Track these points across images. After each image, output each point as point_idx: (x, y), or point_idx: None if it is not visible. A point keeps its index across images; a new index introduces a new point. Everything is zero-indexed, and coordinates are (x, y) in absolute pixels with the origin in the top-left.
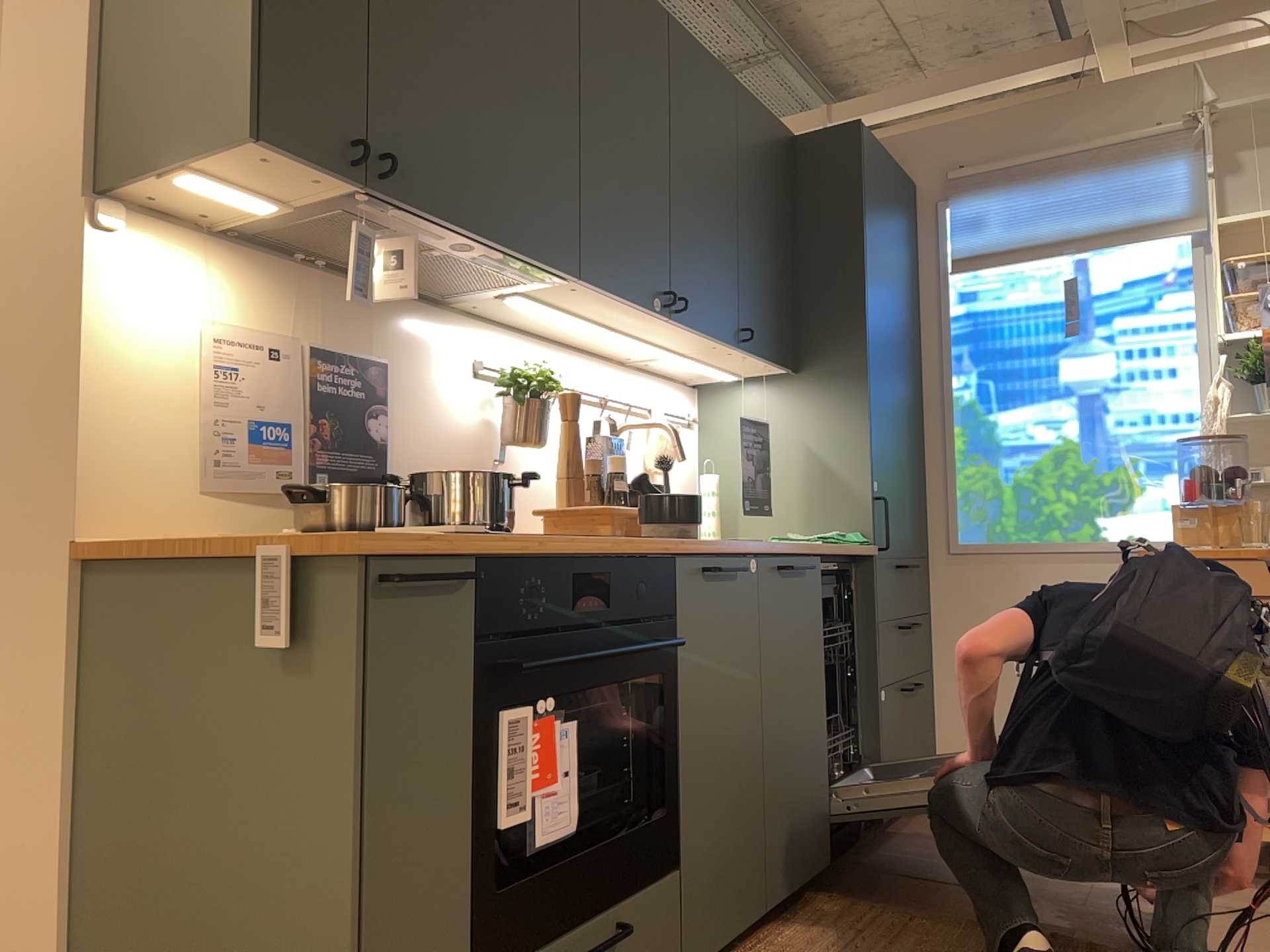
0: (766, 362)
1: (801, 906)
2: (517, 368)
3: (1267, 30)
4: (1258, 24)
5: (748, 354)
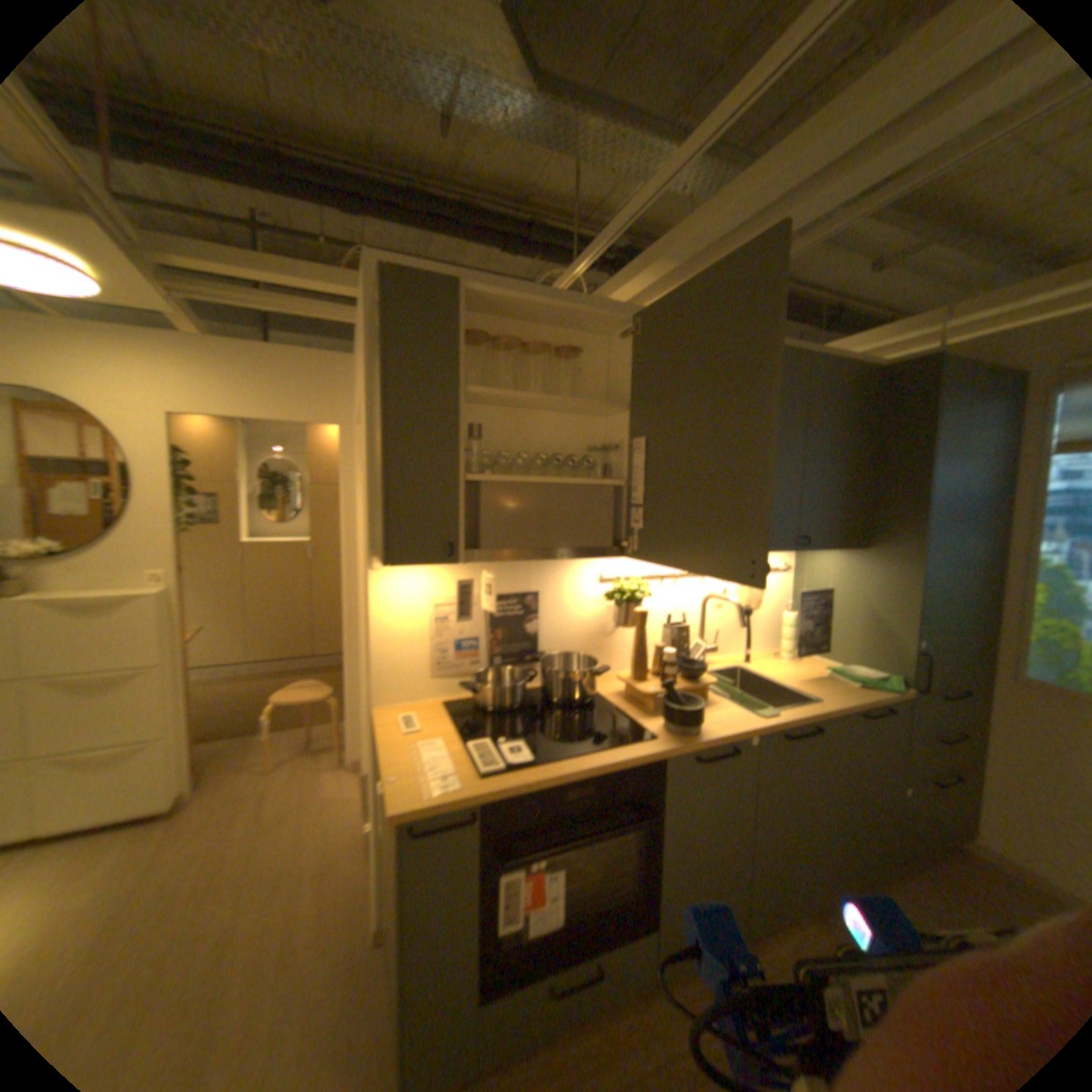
0: (830, 549)
1: (793, 931)
2: (619, 583)
3: None
4: None
5: (808, 550)
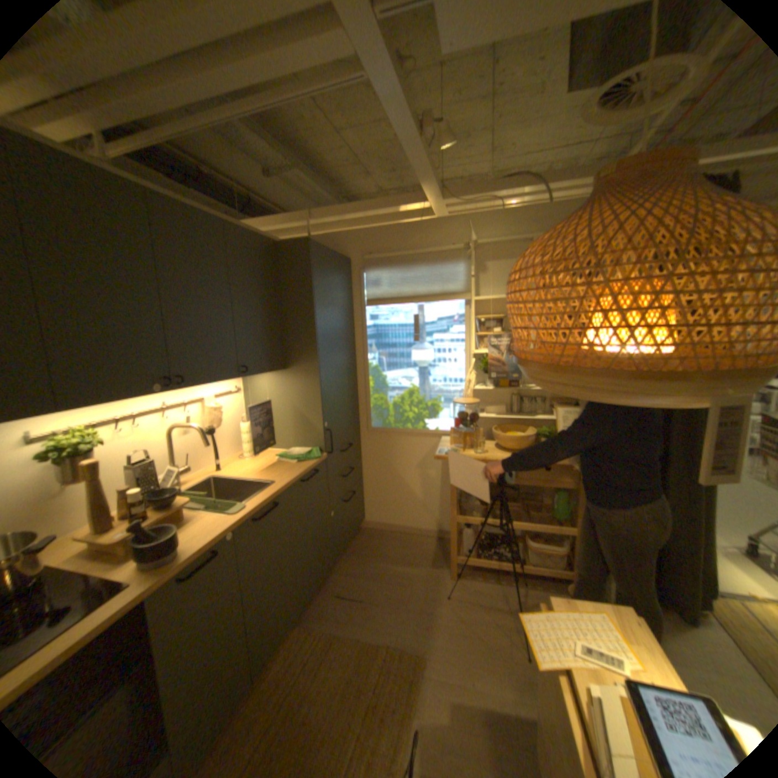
0: (264, 373)
1: (282, 645)
2: (59, 438)
3: (502, 202)
4: (499, 199)
5: (249, 376)
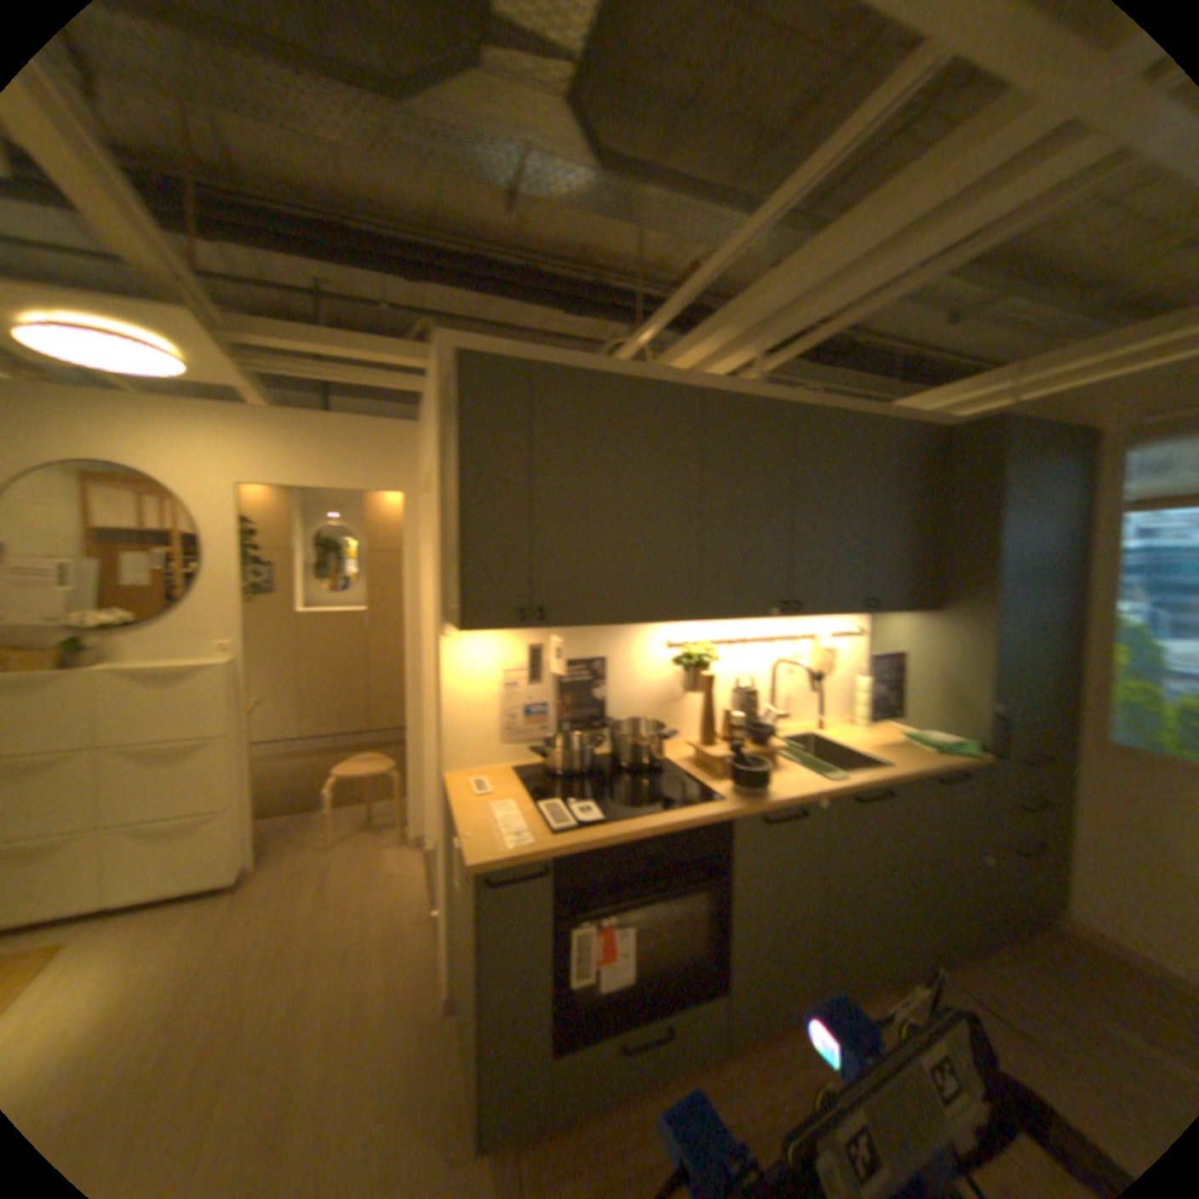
0: (900, 611)
1: (870, 1002)
2: (686, 647)
3: None
4: None
5: (877, 612)
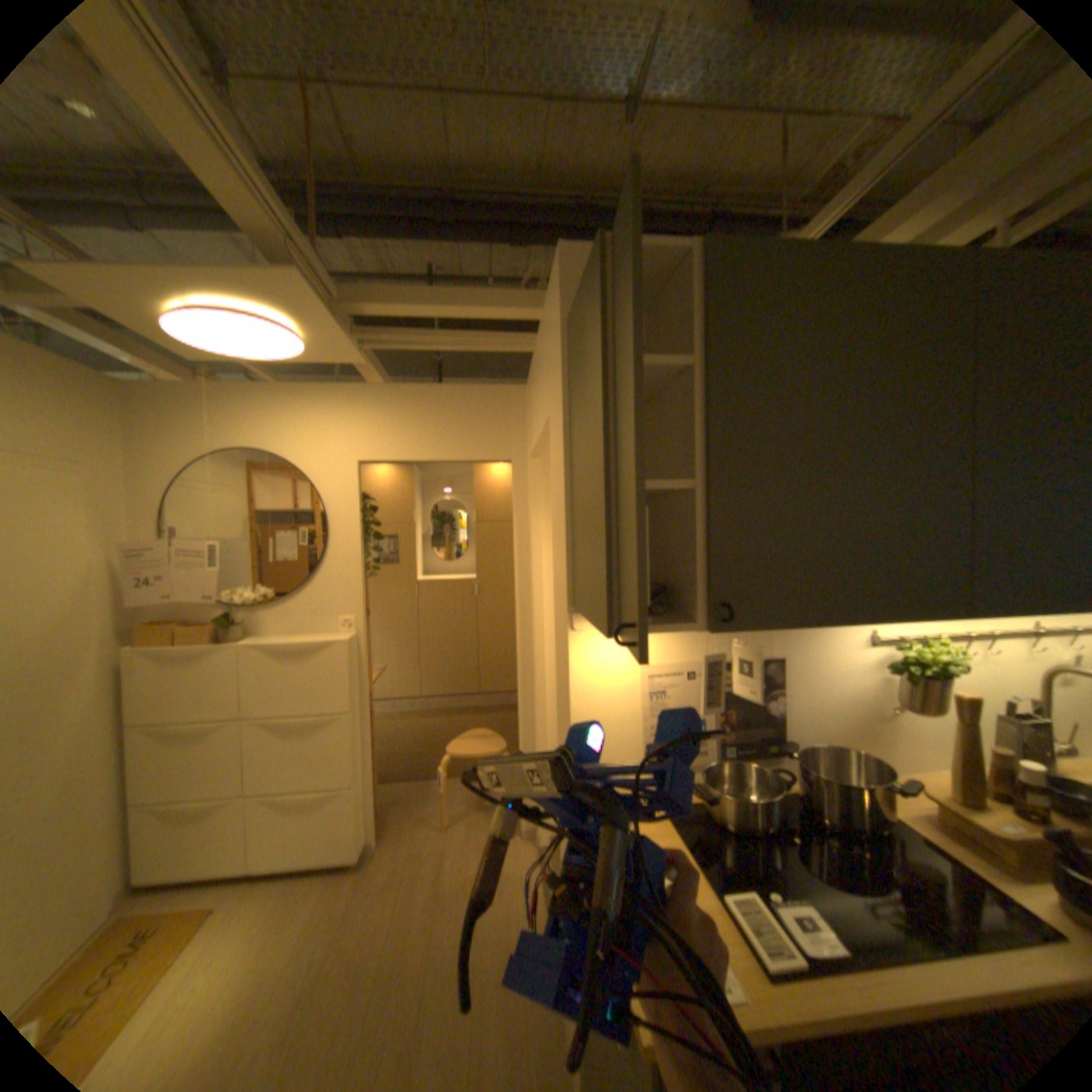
0: None
1: None
2: (913, 647)
3: None
4: None
5: None
